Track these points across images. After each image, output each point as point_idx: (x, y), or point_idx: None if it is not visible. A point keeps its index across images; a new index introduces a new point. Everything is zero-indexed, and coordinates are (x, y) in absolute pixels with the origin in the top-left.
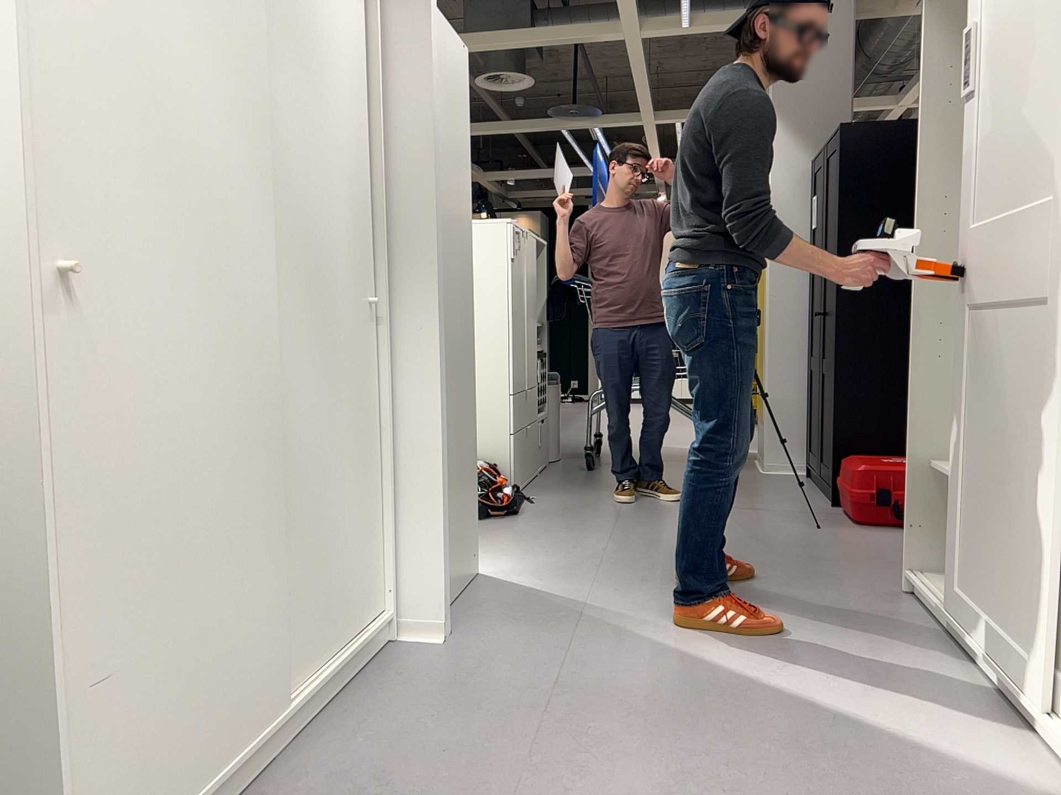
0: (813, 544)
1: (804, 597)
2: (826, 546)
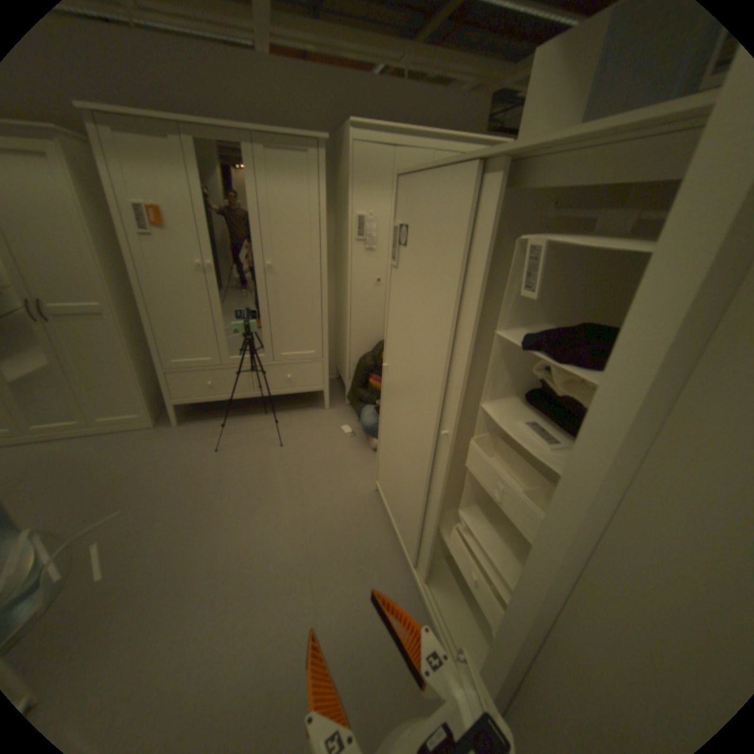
0: None
1: None
2: None
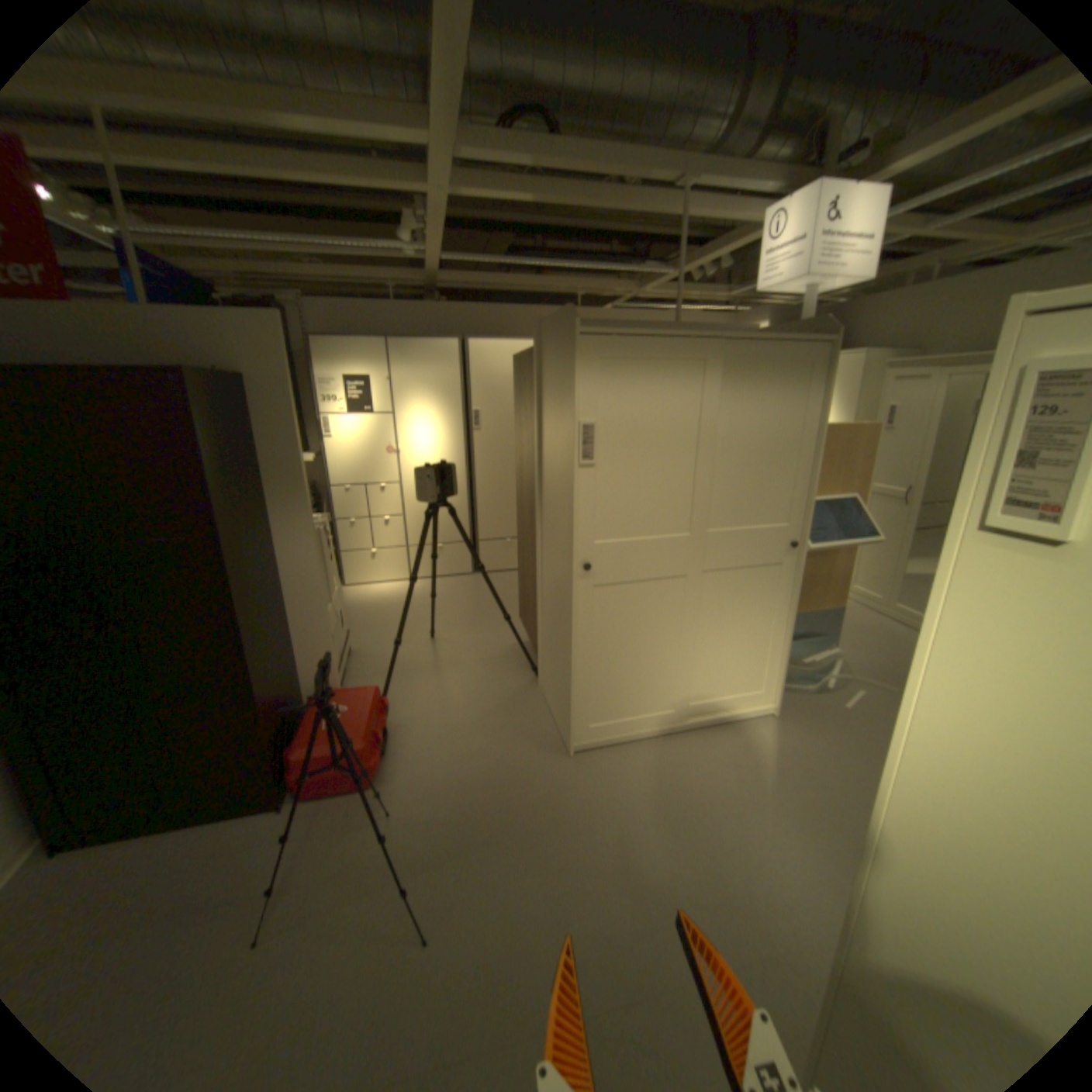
0: (459, 814)
1: (616, 805)
2: (463, 804)
